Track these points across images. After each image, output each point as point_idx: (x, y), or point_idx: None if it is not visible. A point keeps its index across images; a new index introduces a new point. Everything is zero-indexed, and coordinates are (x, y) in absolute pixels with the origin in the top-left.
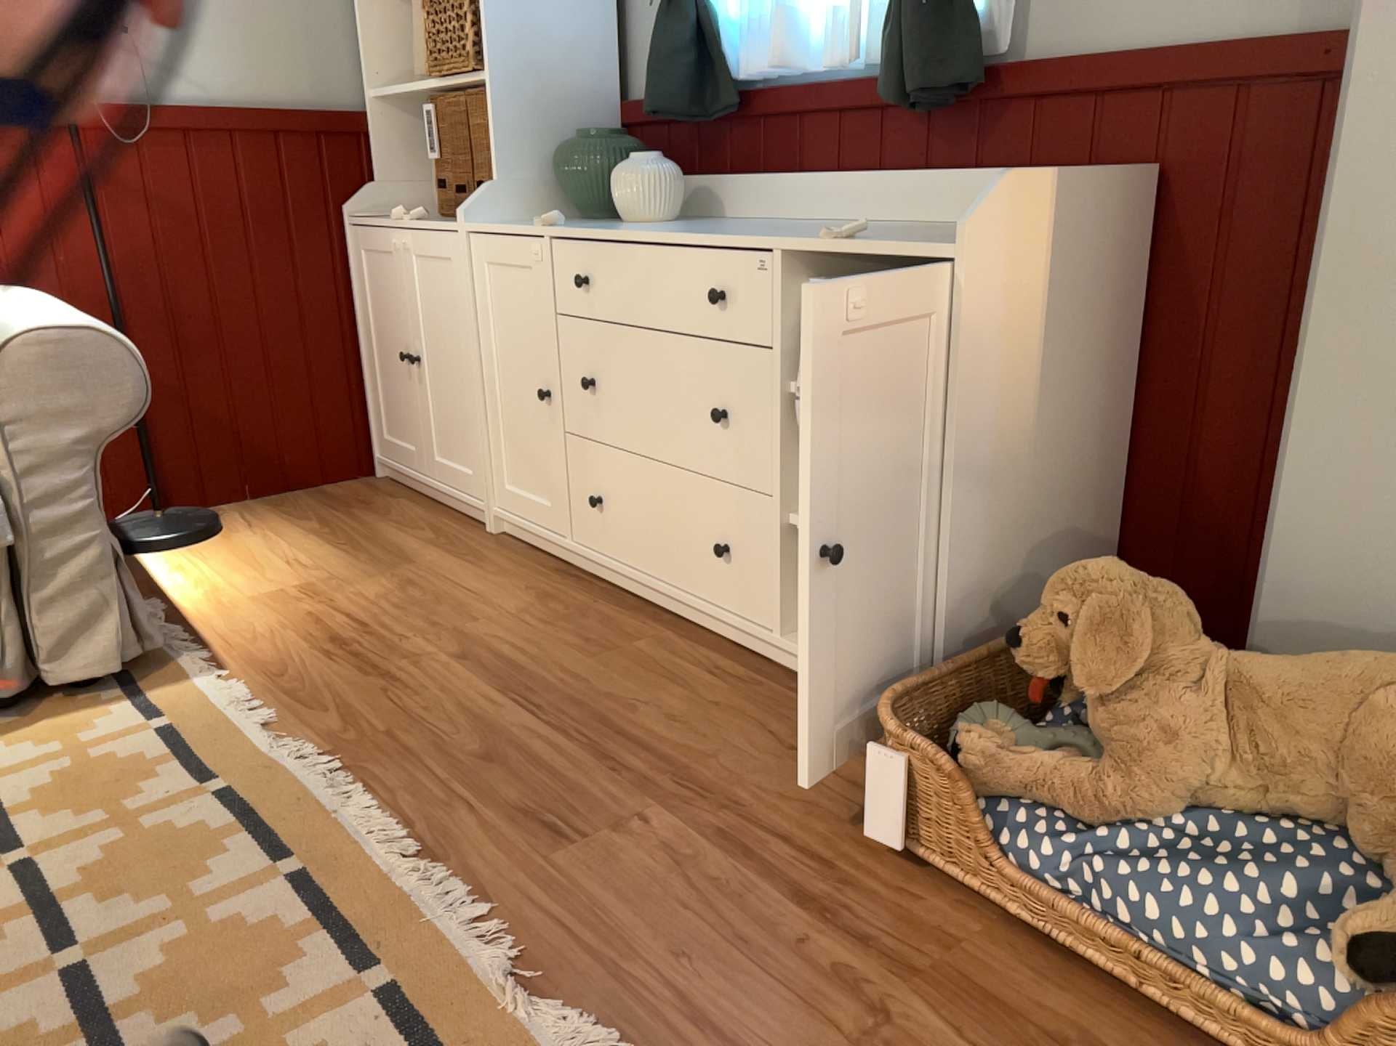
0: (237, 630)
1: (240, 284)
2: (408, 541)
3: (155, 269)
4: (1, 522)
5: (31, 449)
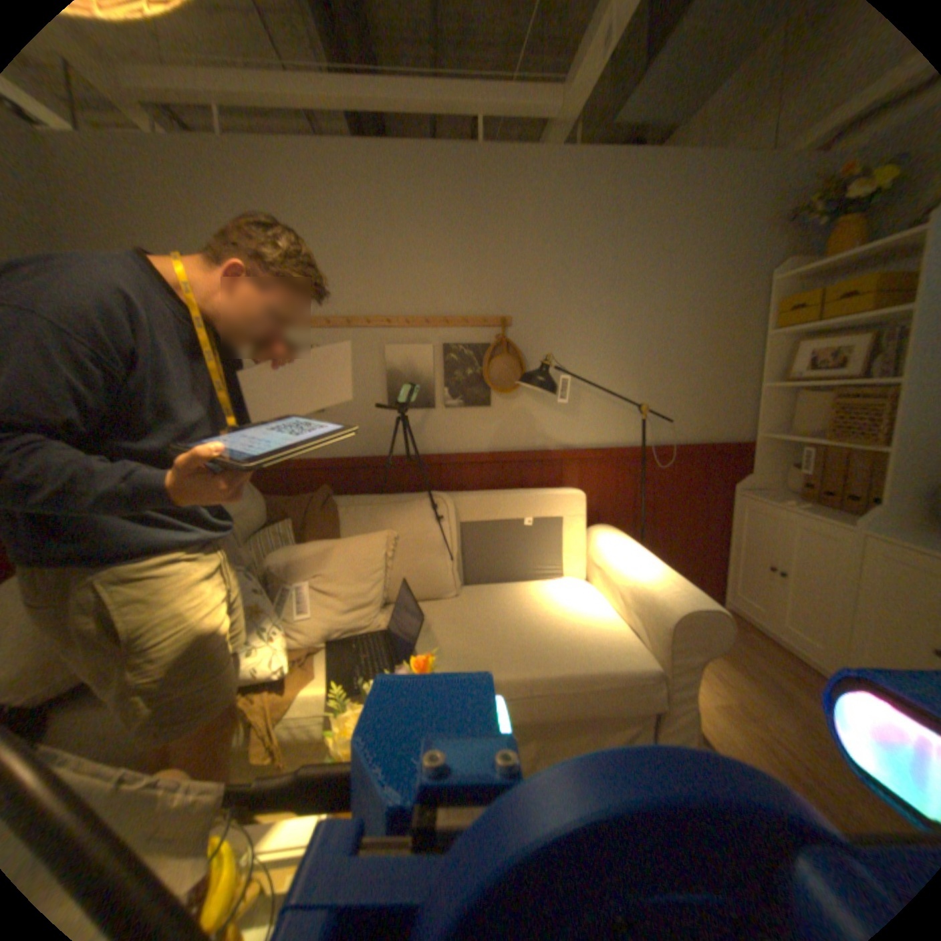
0: (725, 741)
1: (683, 517)
2: (783, 680)
3: (650, 510)
4: (665, 701)
5: (681, 666)
